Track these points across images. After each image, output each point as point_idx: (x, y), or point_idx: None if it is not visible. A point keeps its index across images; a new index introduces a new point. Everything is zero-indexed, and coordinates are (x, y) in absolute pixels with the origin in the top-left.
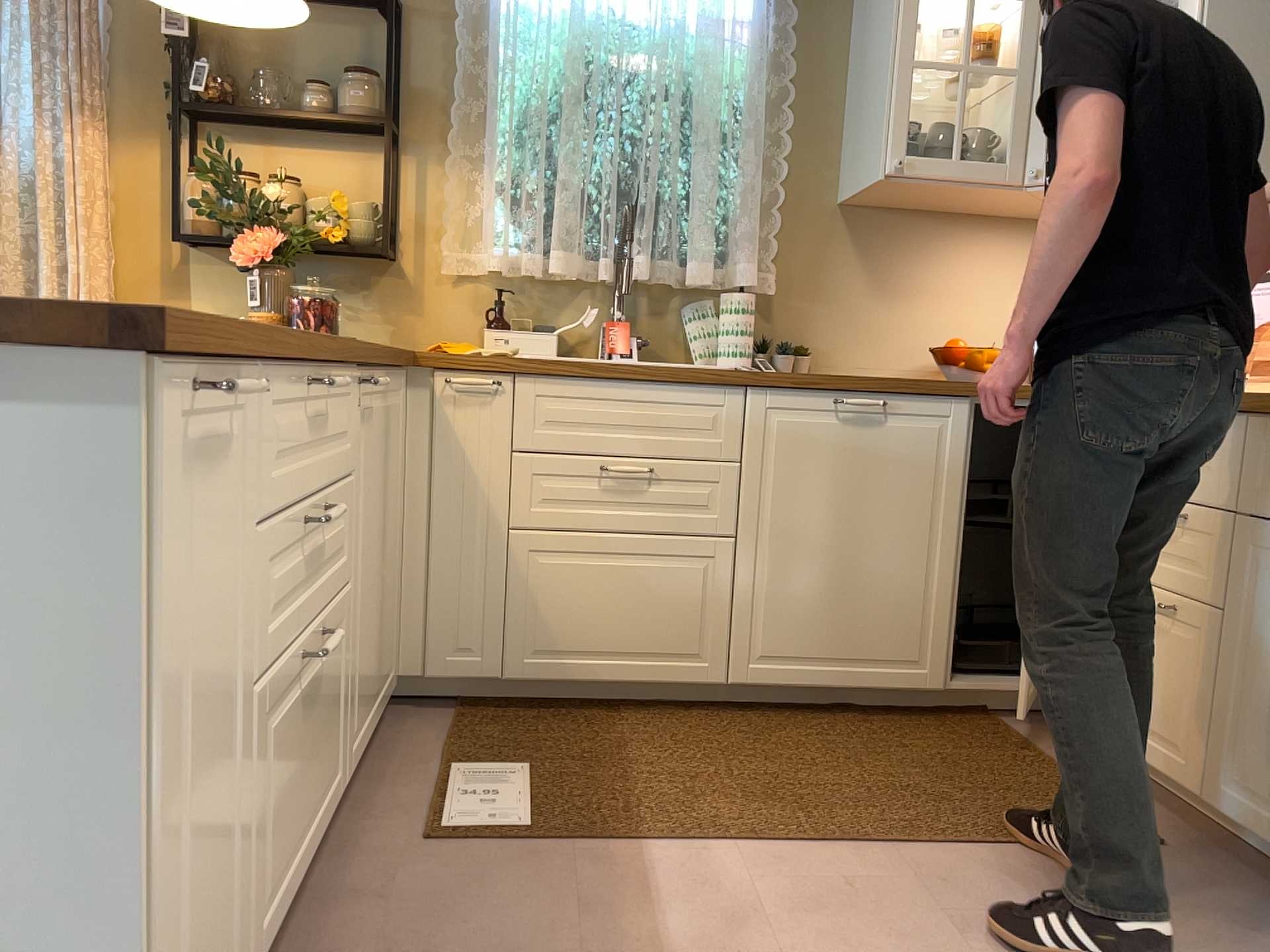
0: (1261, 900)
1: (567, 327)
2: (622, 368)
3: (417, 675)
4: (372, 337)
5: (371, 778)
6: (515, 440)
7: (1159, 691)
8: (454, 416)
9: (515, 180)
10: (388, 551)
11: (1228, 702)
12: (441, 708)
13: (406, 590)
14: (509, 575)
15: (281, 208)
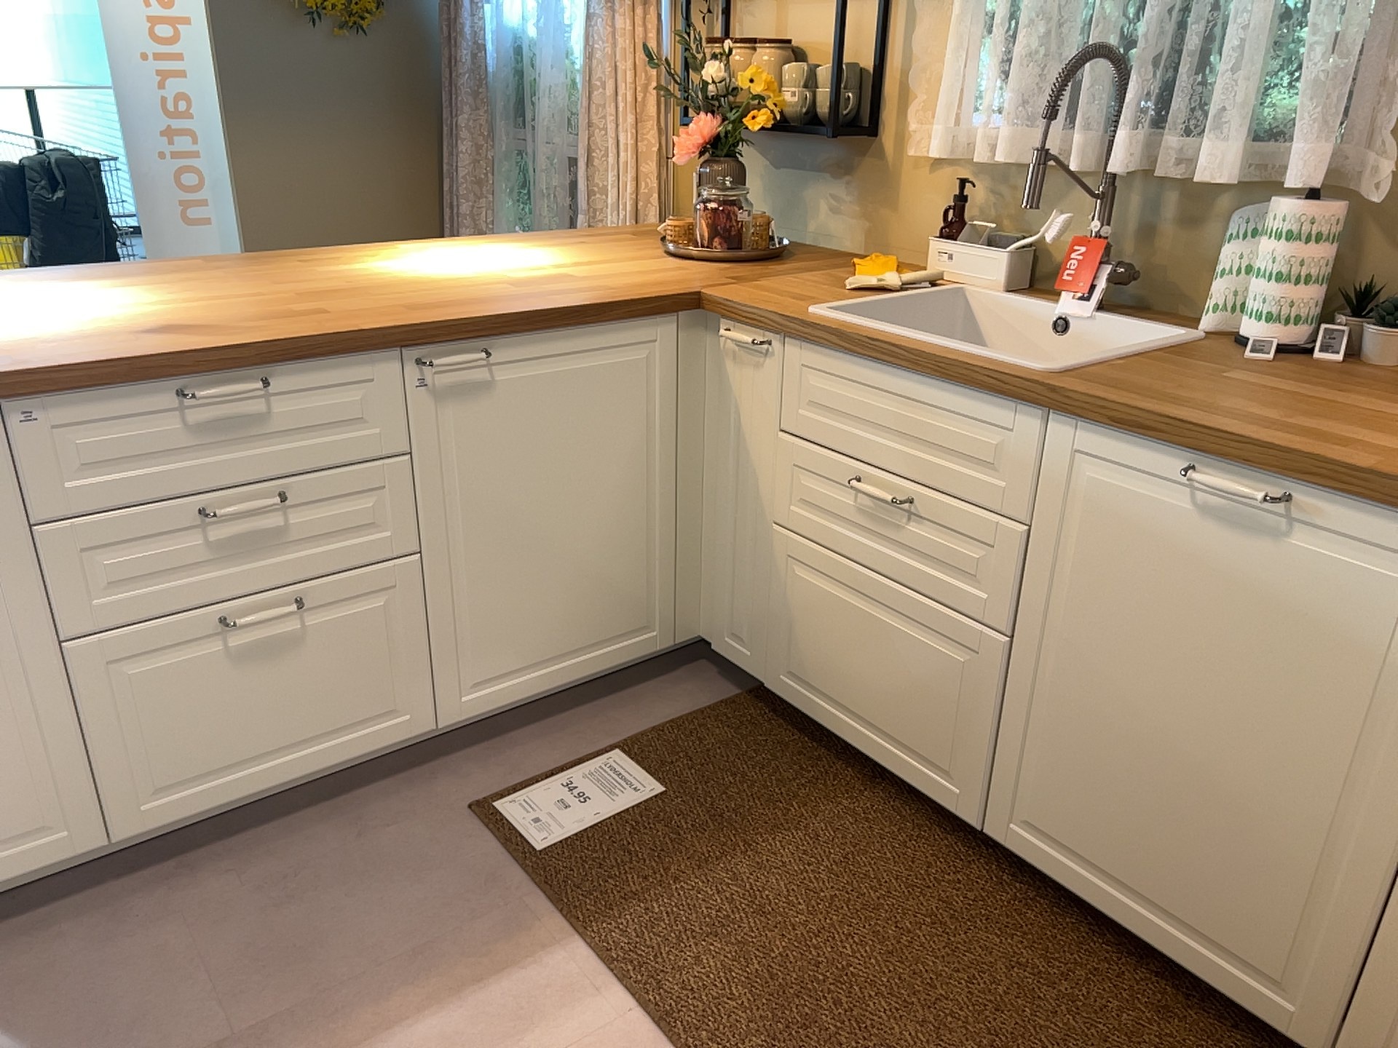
0: None
1: (1022, 245)
2: (884, 348)
3: (712, 642)
4: (846, 235)
5: (555, 725)
6: (783, 416)
7: None
8: (734, 374)
9: (1002, 13)
10: (610, 514)
11: None
12: (735, 685)
13: (704, 551)
14: (773, 575)
15: (734, 88)
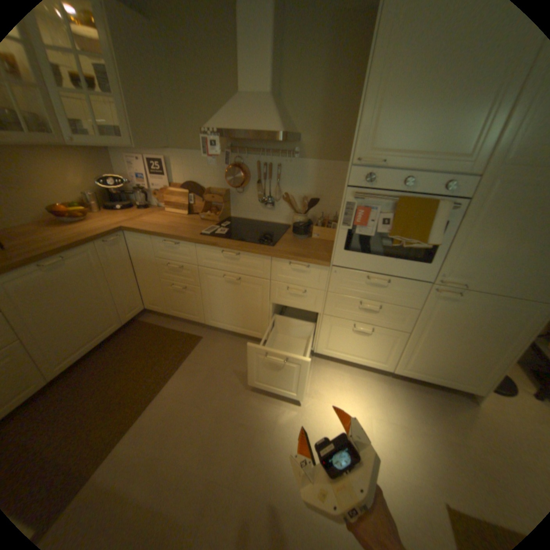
0: (224, 338)
1: None
2: None
3: None
4: None
5: None
6: None
7: (186, 305)
8: None
9: None
10: None
11: (206, 305)
12: None
13: None
14: None
15: None
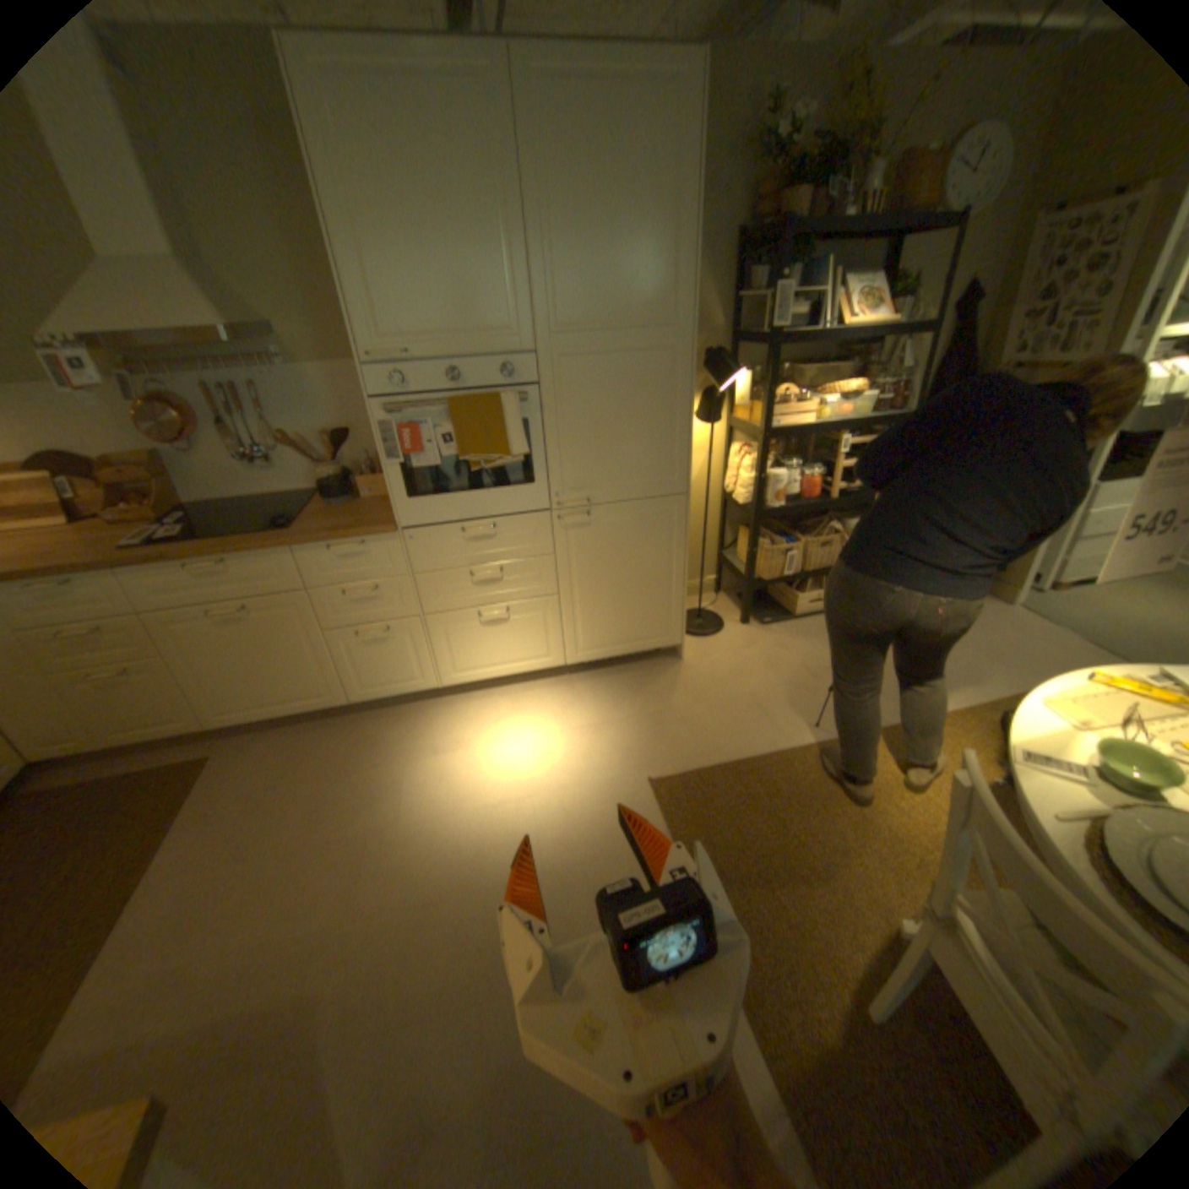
0: (258, 740)
1: None
2: None
3: None
4: None
5: None
6: None
7: (139, 708)
8: None
9: None
10: None
11: (189, 689)
12: None
13: None
14: None
15: None
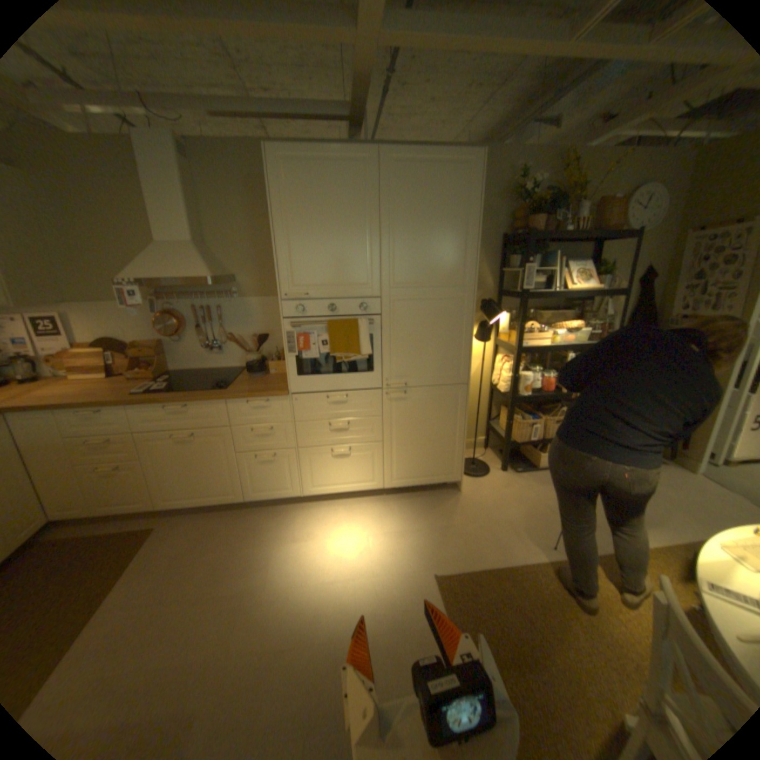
0: (185, 521)
1: None
2: None
3: None
4: None
5: None
6: None
7: (120, 492)
8: None
9: None
10: None
11: (151, 483)
12: None
13: None
14: None
15: None
